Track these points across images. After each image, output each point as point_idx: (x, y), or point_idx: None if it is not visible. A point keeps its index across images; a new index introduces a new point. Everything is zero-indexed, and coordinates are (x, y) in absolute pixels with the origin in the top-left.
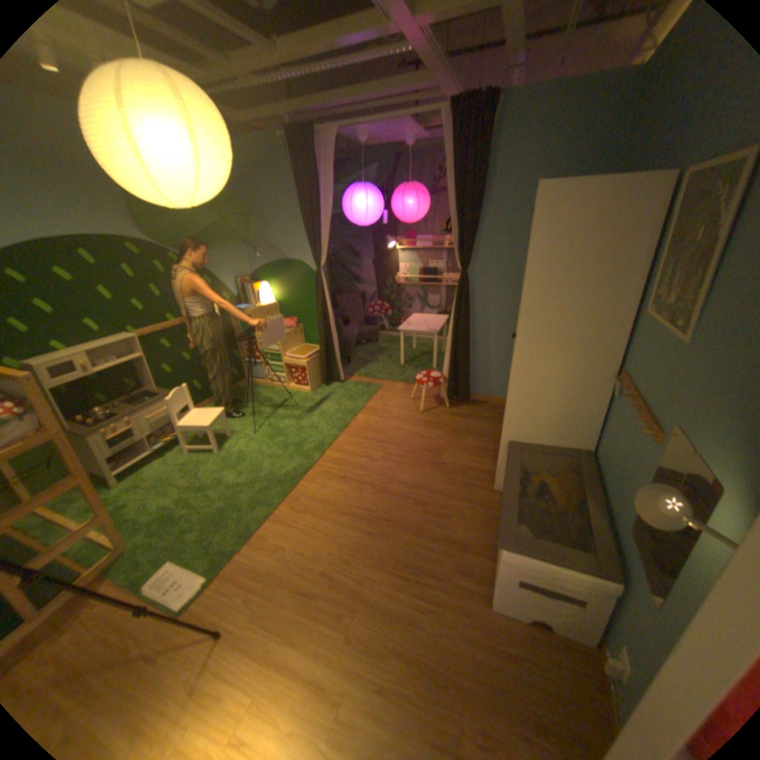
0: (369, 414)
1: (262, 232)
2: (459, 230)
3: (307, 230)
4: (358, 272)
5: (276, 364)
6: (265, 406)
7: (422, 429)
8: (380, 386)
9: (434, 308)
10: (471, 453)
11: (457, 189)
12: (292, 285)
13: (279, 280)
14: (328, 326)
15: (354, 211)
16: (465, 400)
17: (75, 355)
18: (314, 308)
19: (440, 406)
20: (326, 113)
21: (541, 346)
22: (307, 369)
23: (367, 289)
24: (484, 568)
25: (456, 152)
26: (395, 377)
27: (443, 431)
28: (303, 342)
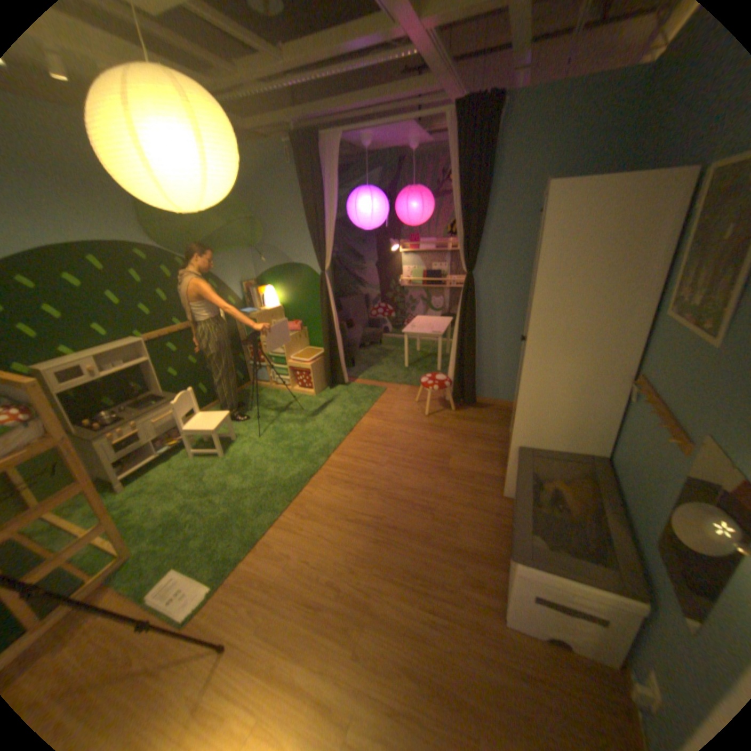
0: (374, 418)
1: (268, 237)
2: (465, 232)
3: (312, 235)
4: (362, 276)
5: (281, 367)
6: (270, 409)
7: (428, 433)
8: (385, 389)
9: (438, 310)
10: (479, 457)
11: (462, 191)
12: (297, 289)
13: (284, 284)
14: (333, 329)
15: (359, 215)
16: (471, 403)
17: (83, 361)
18: (319, 312)
19: (445, 409)
20: (331, 119)
21: (553, 349)
22: (312, 372)
23: (371, 292)
24: (497, 580)
25: (461, 155)
26: (400, 380)
27: (449, 435)
28: (308, 345)
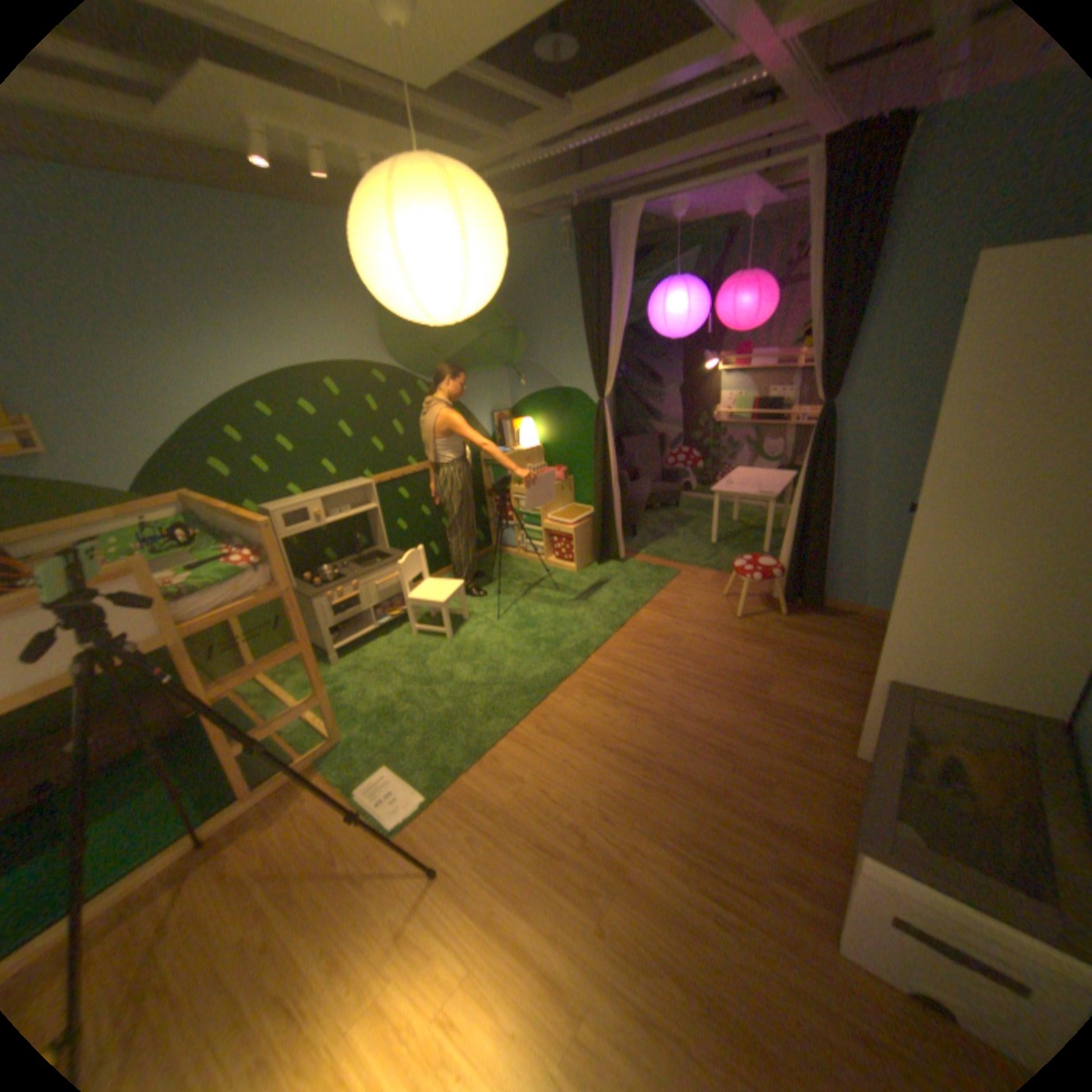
0: (658, 611)
1: (531, 352)
2: (825, 338)
3: (589, 348)
4: (657, 405)
5: (533, 529)
6: (514, 584)
7: (739, 644)
8: (677, 573)
9: (773, 459)
10: (819, 691)
11: (827, 275)
12: (563, 422)
13: (546, 416)
14: (608, 480)
15: (659, 318)
16: (815, 607)
17: (310, 503)
18: (590, 455)
19: (771, 611)
20: (630, 184)
21: (966, 527)
22: (574, 539)
23: (668, 429)
24: (830, 881)
25: (829, 219)
26: (701, 561)
27: (773, 651)
28: (572, 501)
